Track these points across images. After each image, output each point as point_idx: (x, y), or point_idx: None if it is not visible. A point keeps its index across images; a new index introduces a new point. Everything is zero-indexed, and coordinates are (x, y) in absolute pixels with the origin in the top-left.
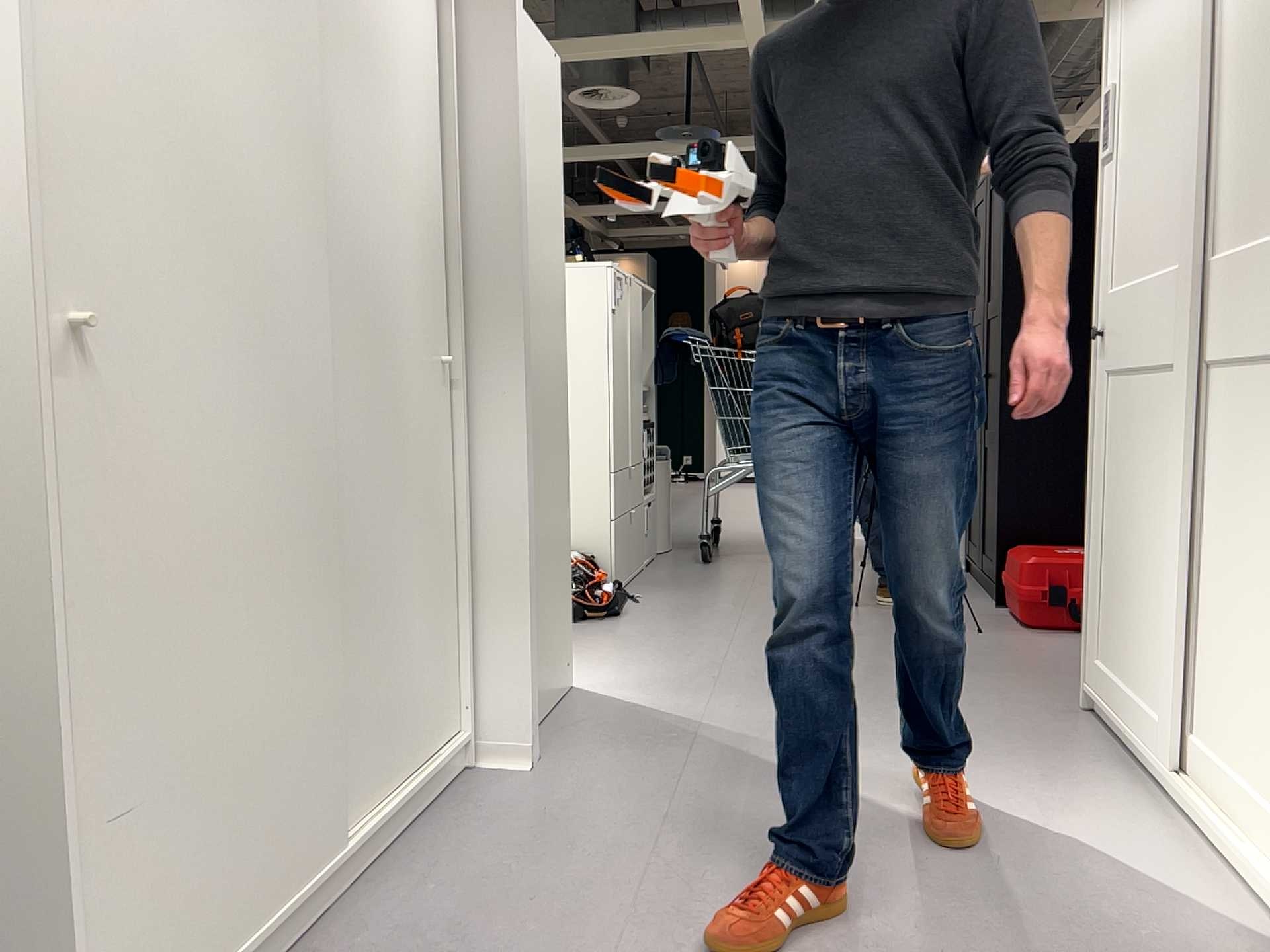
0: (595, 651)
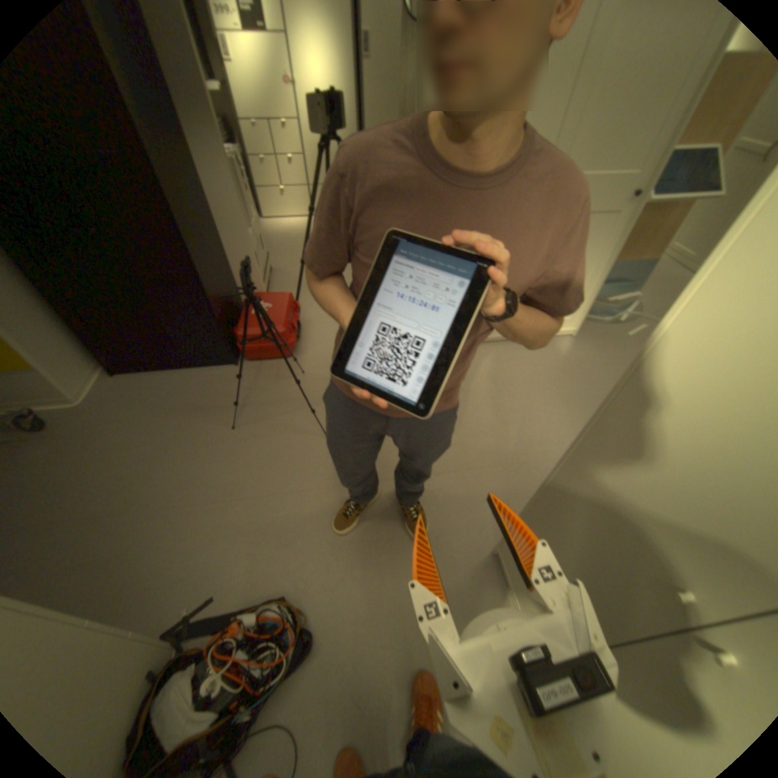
0: (406, 574)
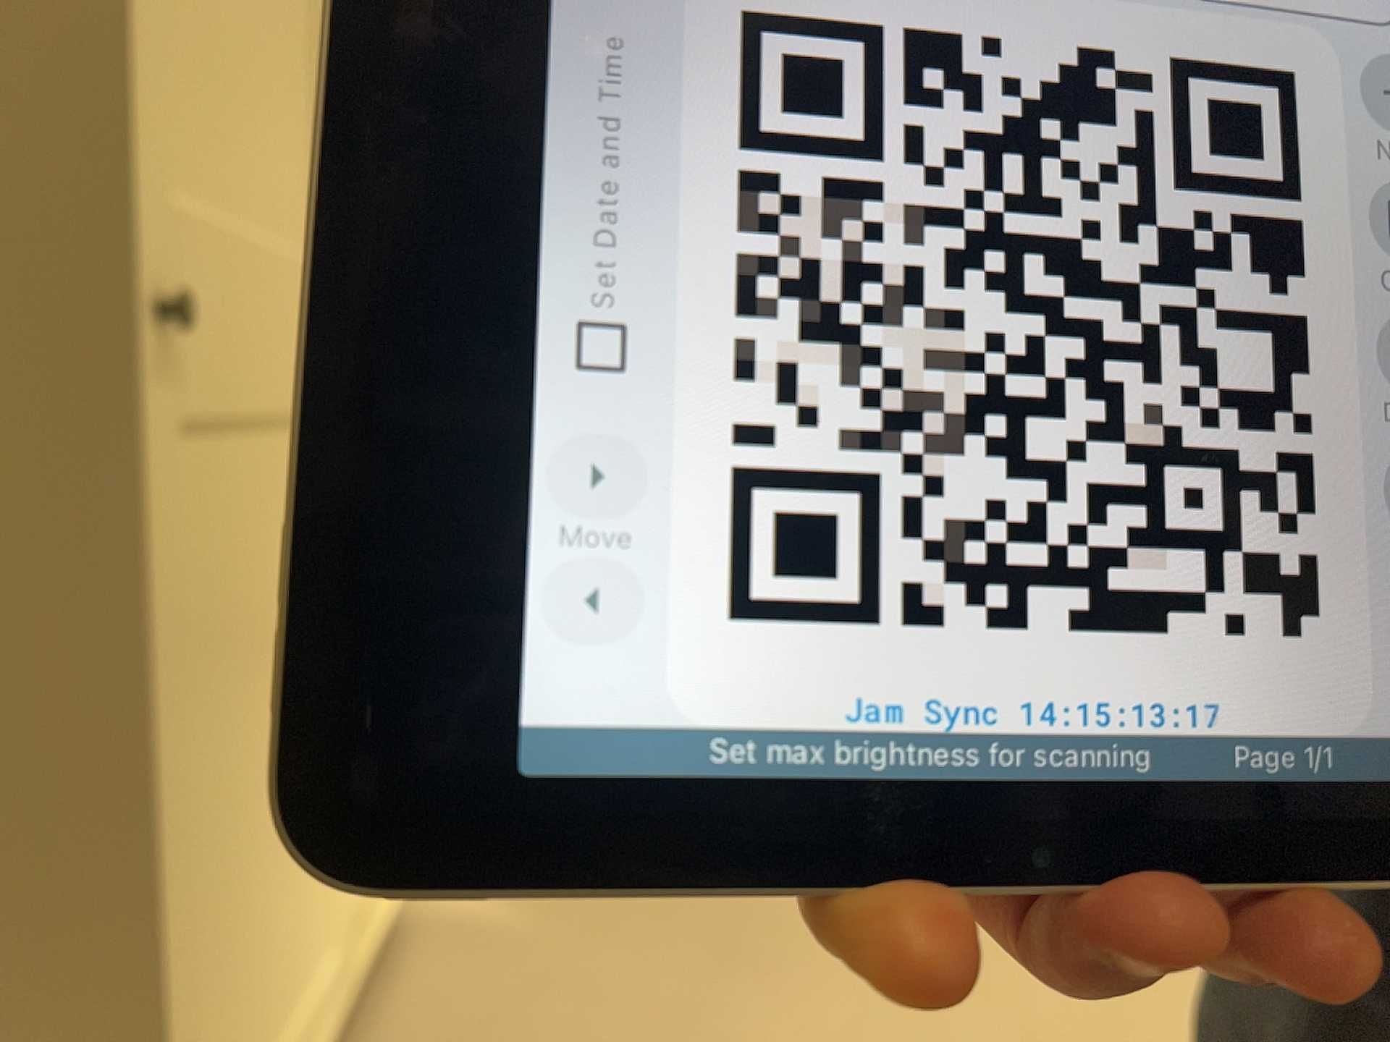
0: None
